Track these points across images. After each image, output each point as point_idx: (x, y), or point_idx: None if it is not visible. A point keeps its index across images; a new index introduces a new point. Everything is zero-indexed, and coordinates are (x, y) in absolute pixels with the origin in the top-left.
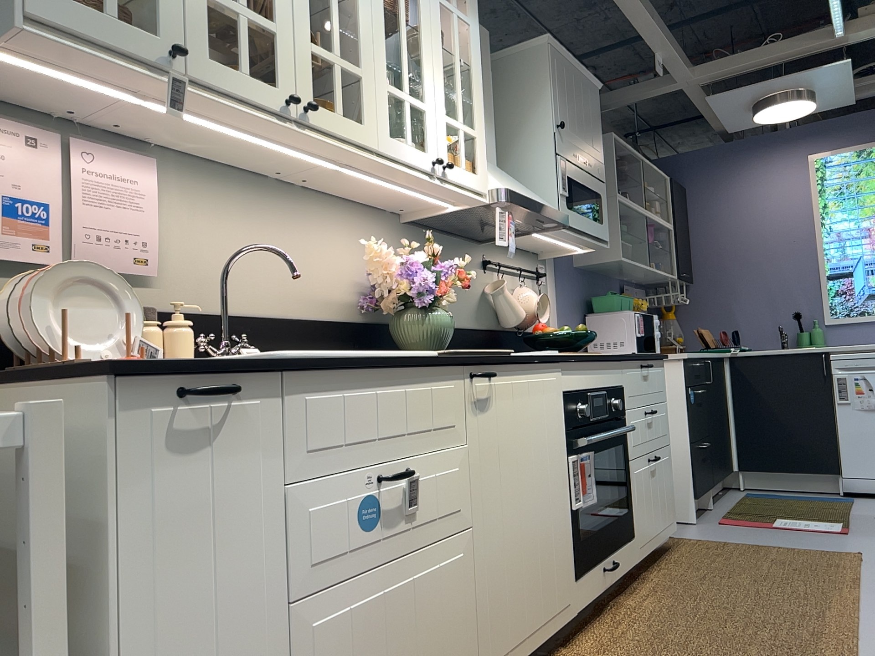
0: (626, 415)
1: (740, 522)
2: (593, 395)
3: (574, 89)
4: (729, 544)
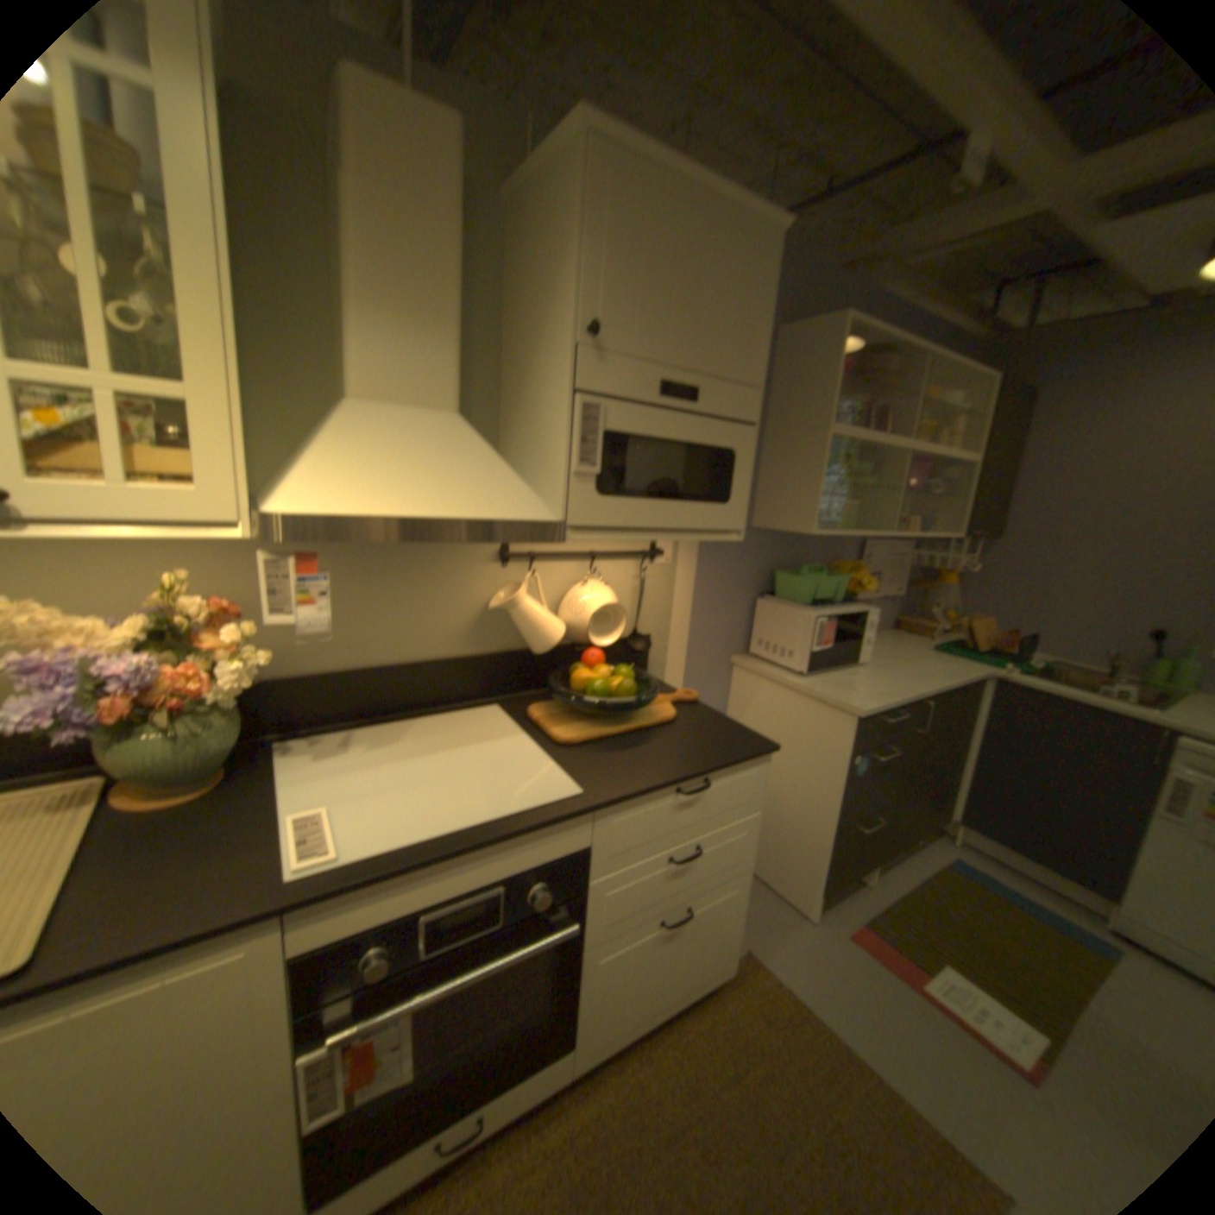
0: (589, 889)
1: (880, 954)
2: (437, 913)
3: (675, 232)
4: (810, 1025)
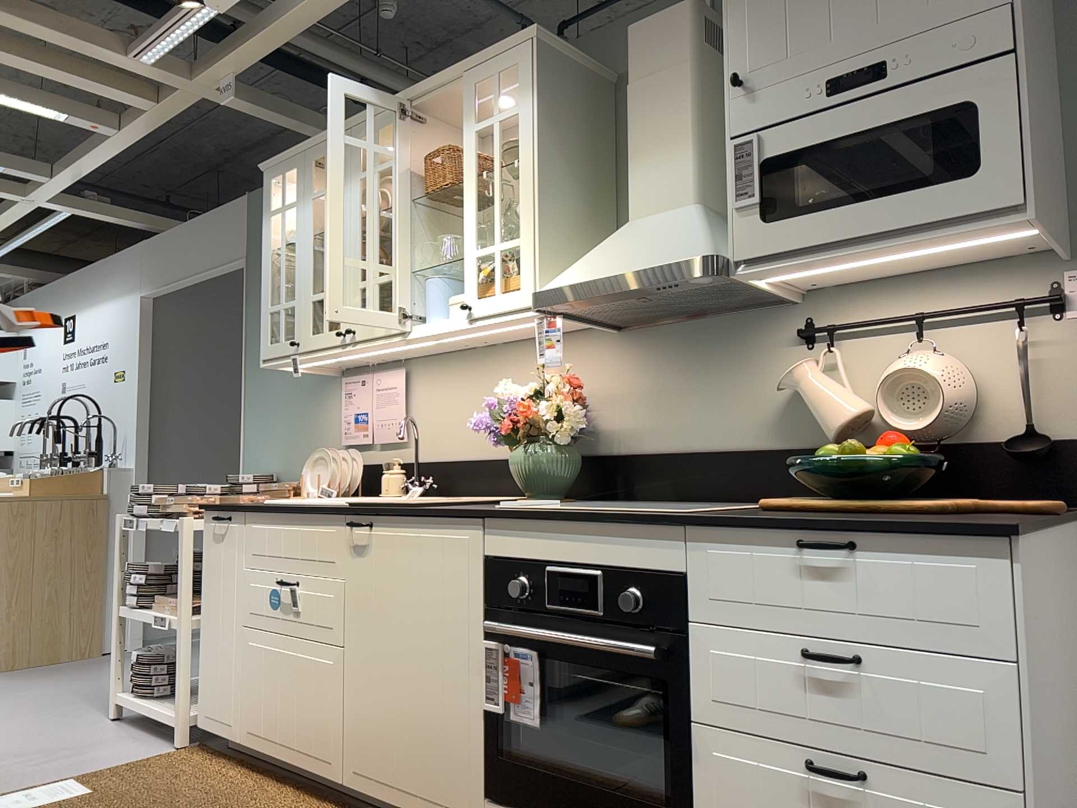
0: (691, 633)
1: None
2: (557, 572)
3: None
4: None
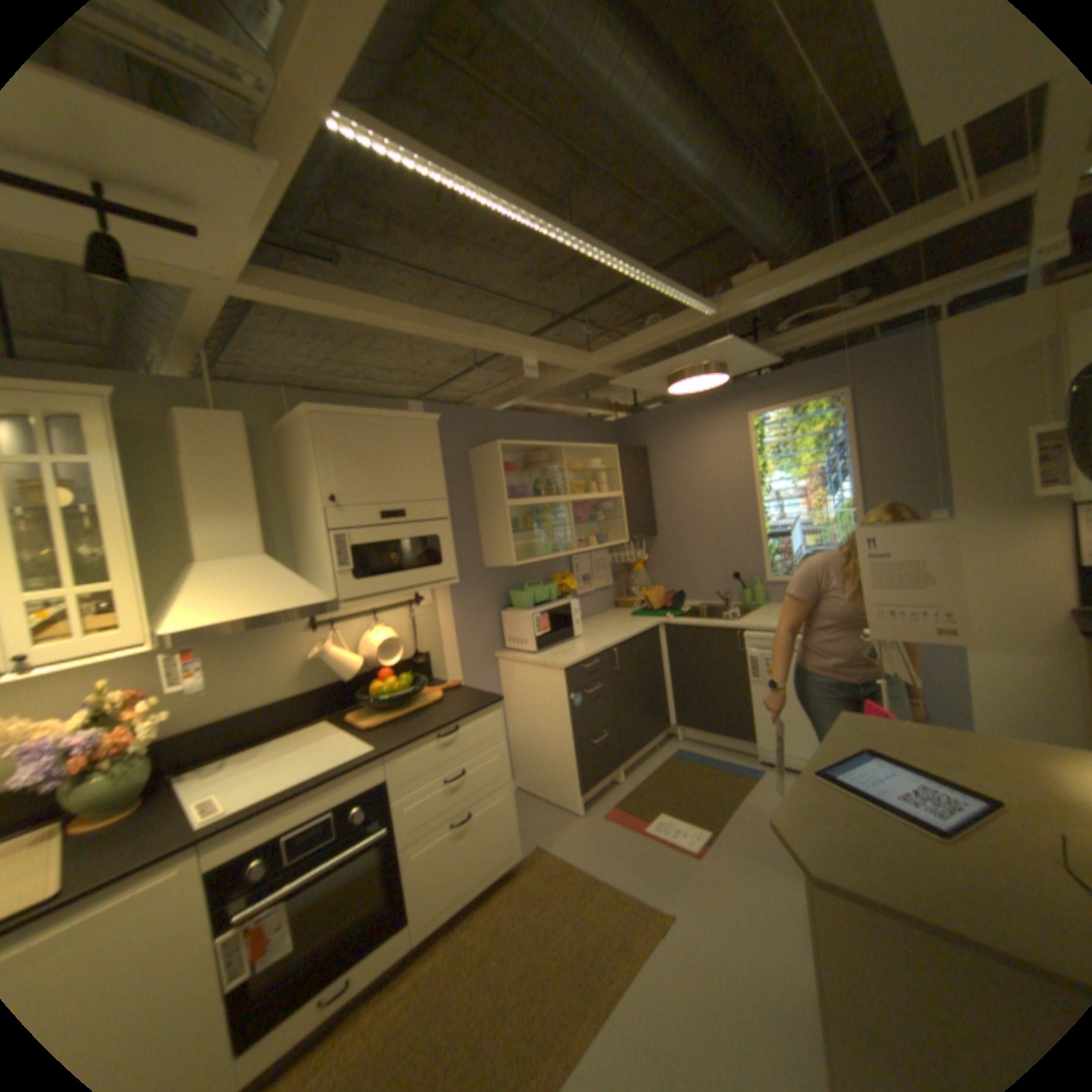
0: (390, 811)
1: (620, 821)
2: (289, 838)
3: (369, 443)
4: (571, 875)
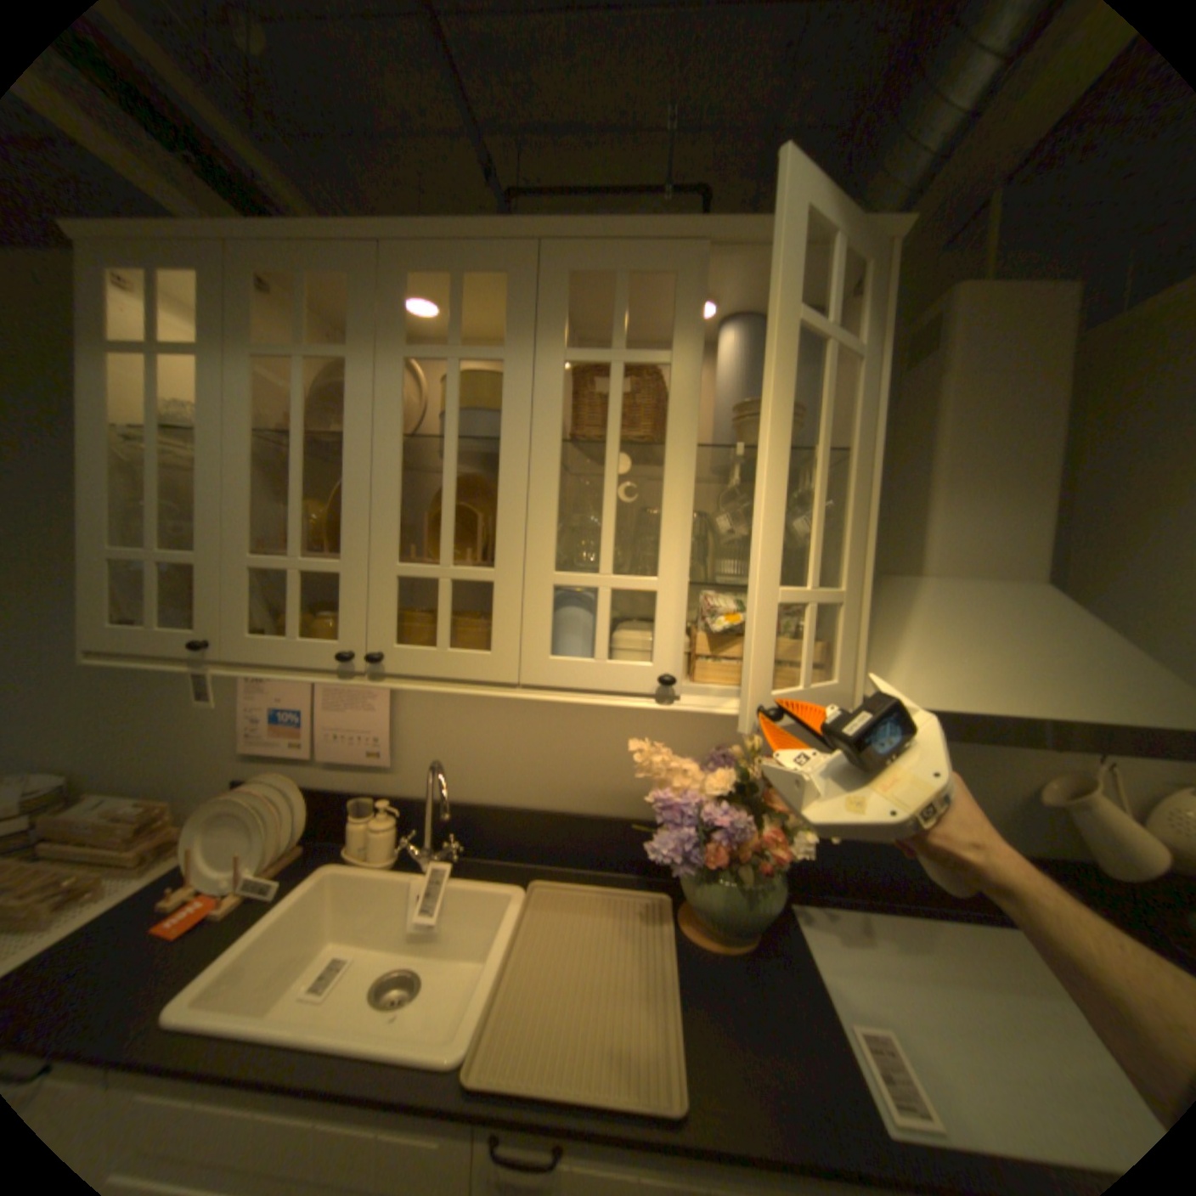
0: None
1: None
2: None
3: None
4: None
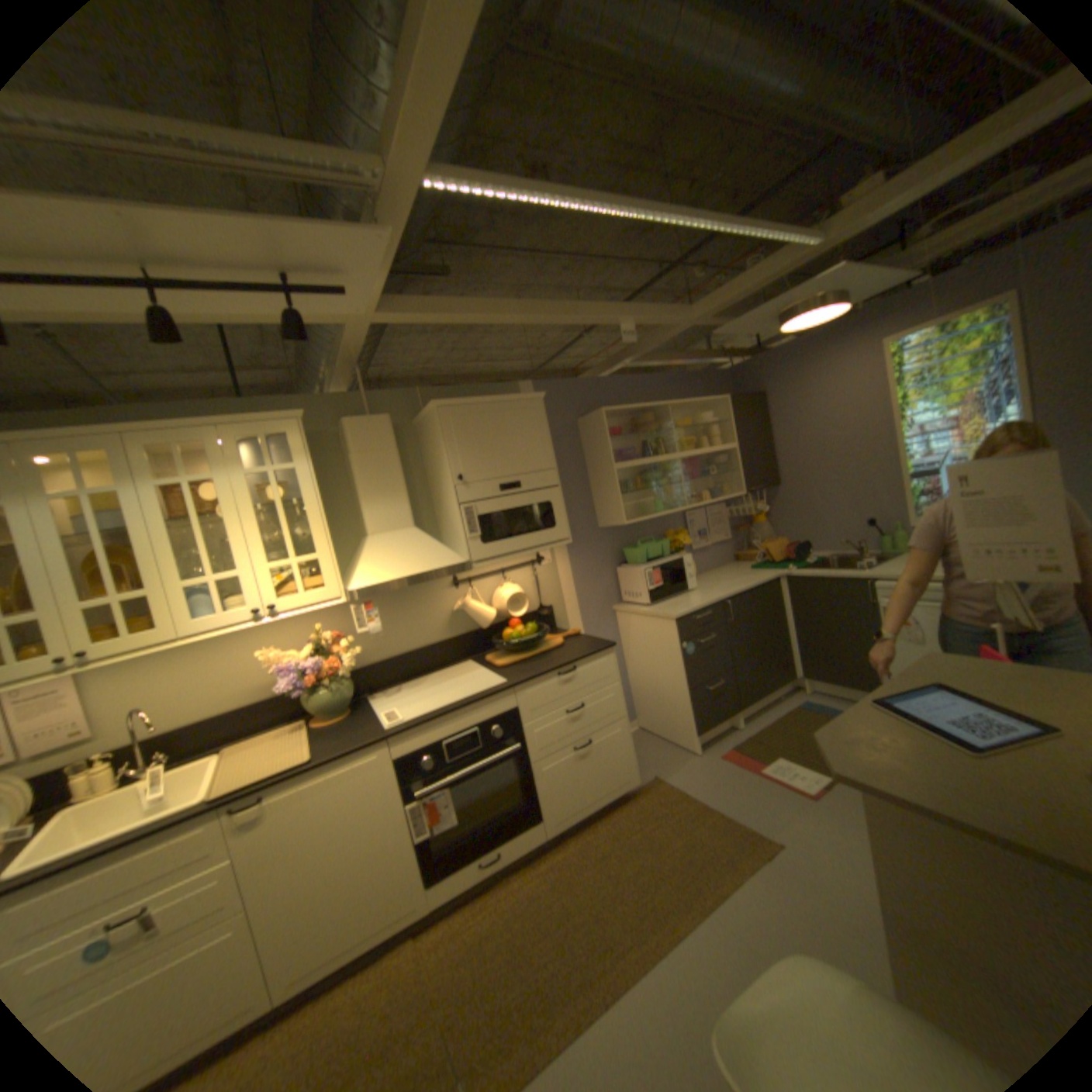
0: (523, 730)
1: (738, 762)
2: (449, 742)
3: (486, 427)
4: (686, 802)
